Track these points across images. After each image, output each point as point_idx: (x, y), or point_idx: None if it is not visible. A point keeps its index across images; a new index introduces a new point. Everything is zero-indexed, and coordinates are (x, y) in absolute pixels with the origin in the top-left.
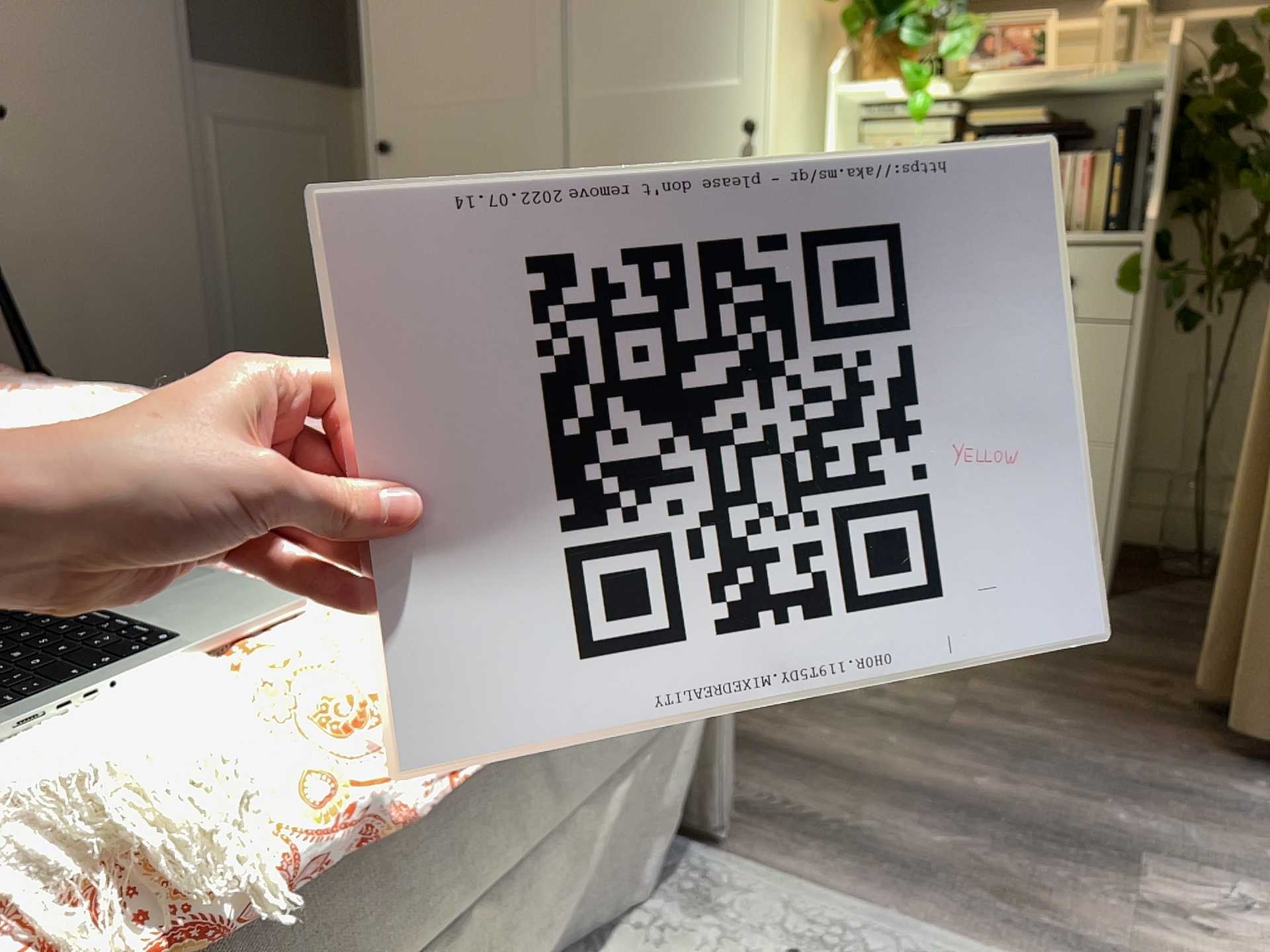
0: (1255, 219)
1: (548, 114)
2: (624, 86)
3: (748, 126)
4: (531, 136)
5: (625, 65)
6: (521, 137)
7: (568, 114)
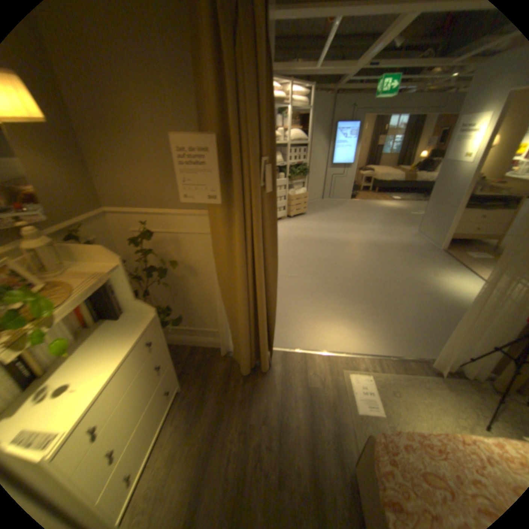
0: None
1: None
2: None
3: None
4: None
5: None
6: None
7: None
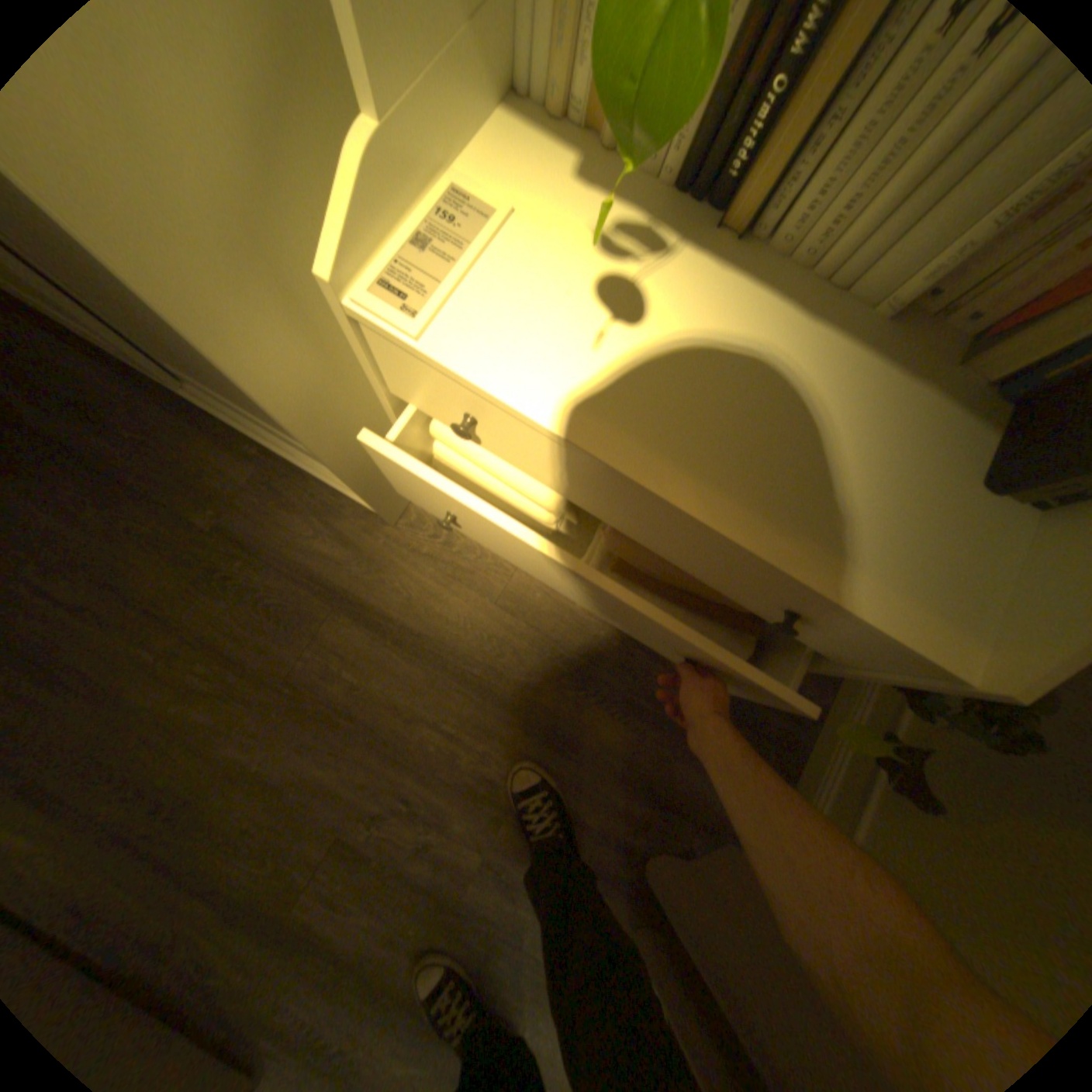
0: None
1: None
2: None
3: None
4: None
5: None
6: None
7: None
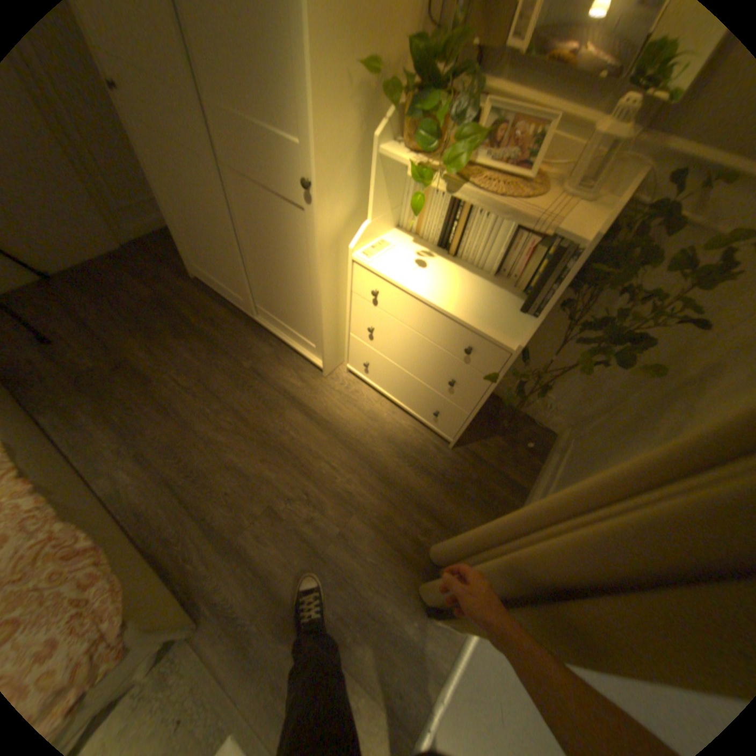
0: (618, 299)
1: (192, 110)
2: (233, 107)
3: (304, 184)
4: (188, 123)
5: (230, 88)
6: (183, 120)
7: (205, 113)
